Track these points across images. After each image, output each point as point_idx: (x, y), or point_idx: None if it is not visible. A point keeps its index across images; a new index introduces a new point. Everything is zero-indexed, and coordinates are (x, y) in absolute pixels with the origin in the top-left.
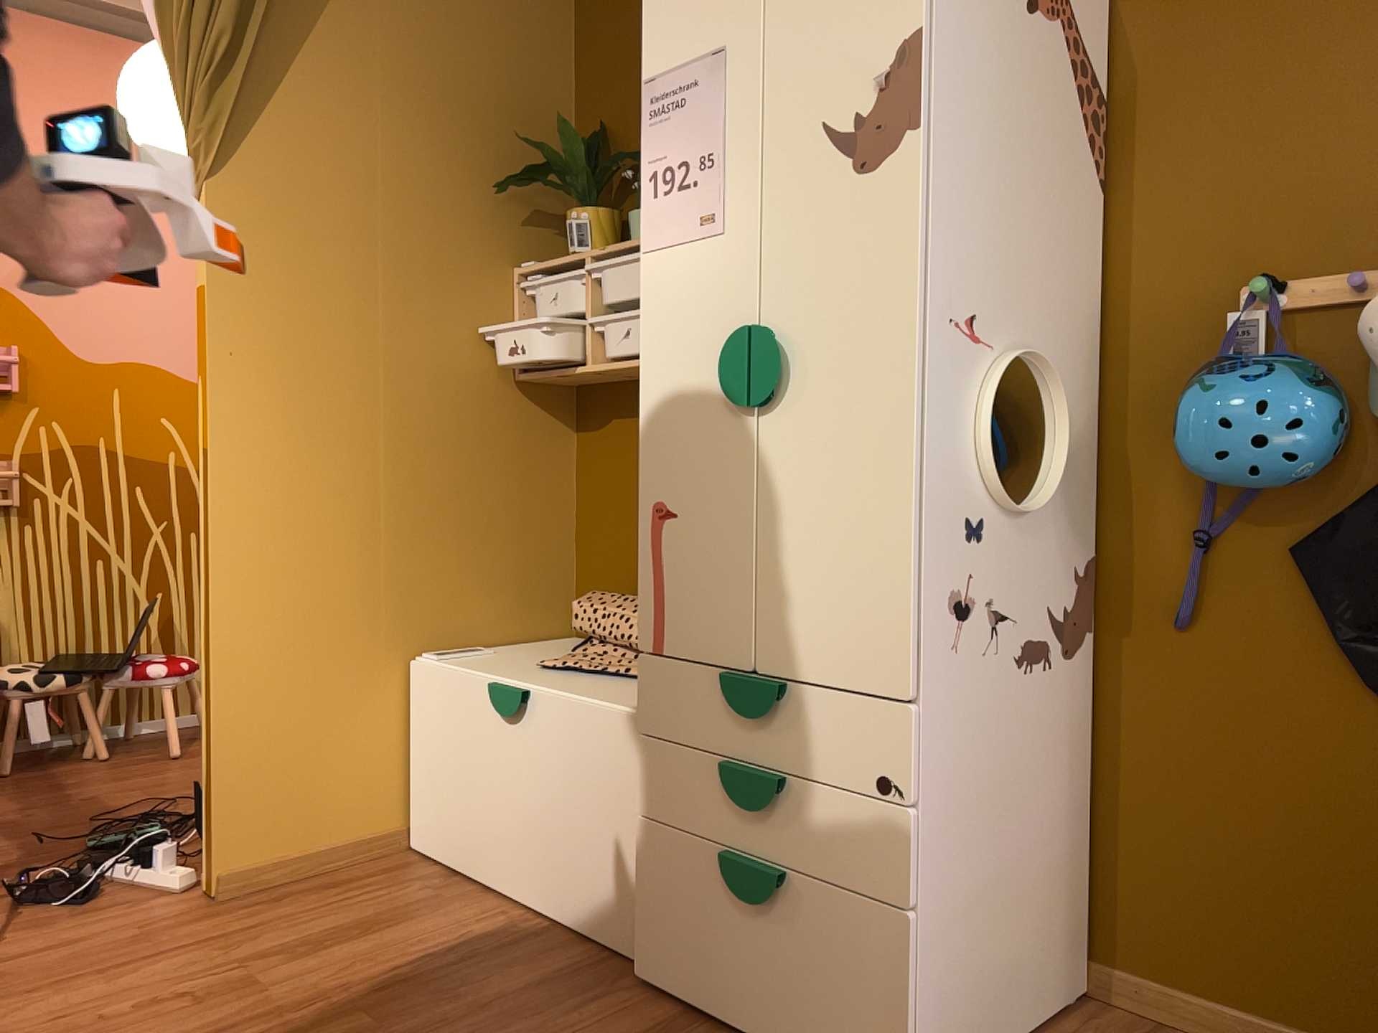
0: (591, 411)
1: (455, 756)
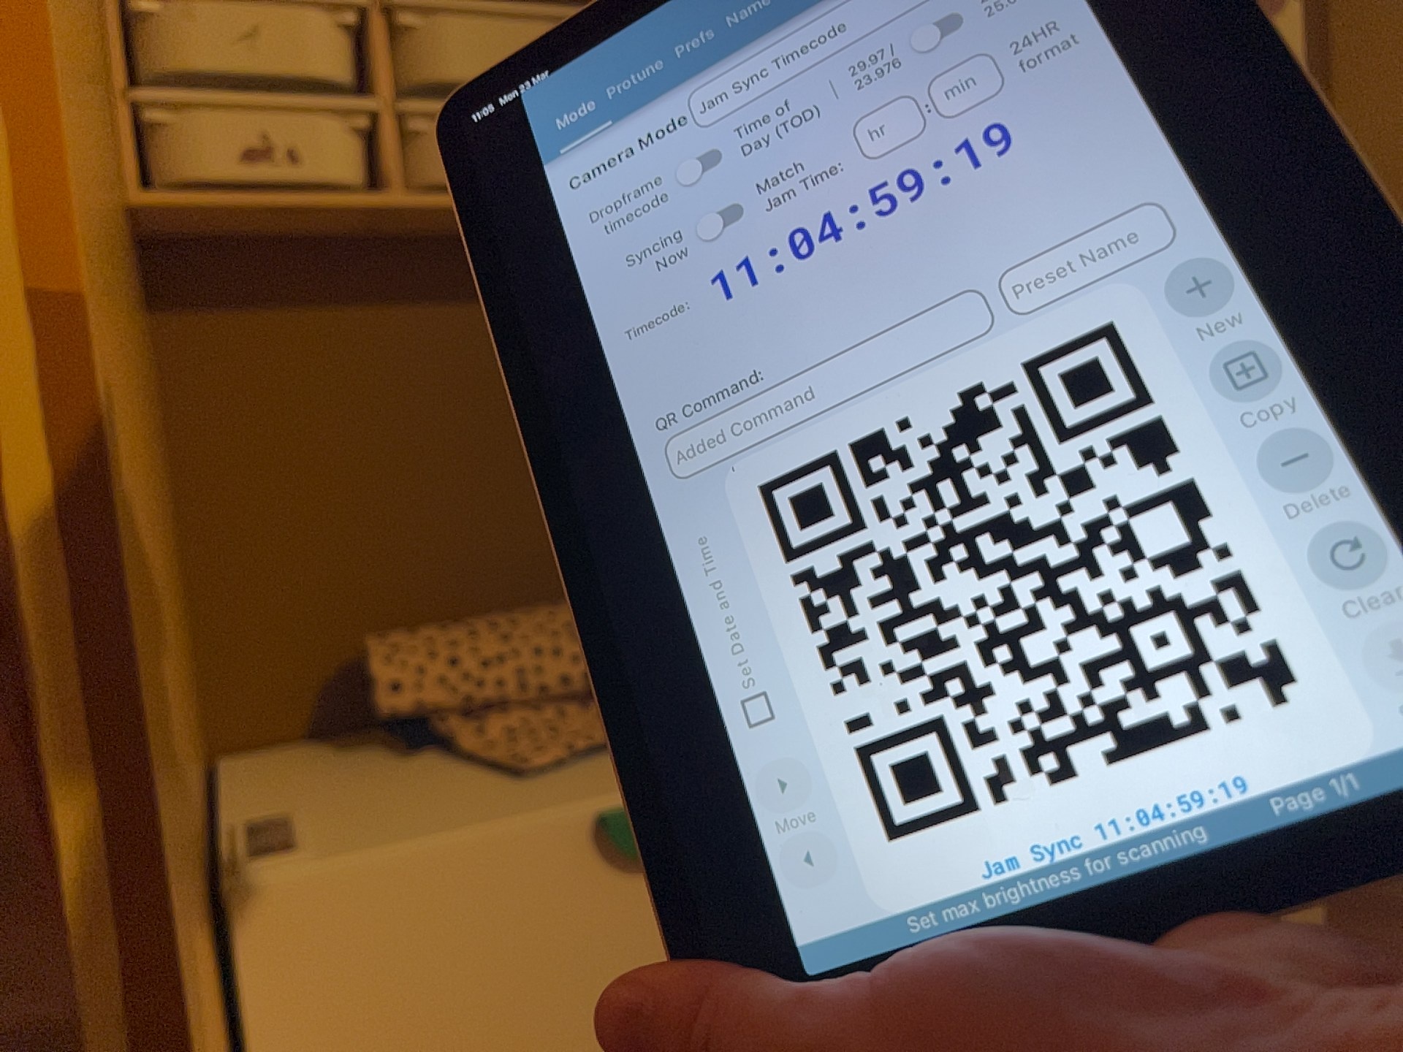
0: (206, 296)
1: (466, 1032)
